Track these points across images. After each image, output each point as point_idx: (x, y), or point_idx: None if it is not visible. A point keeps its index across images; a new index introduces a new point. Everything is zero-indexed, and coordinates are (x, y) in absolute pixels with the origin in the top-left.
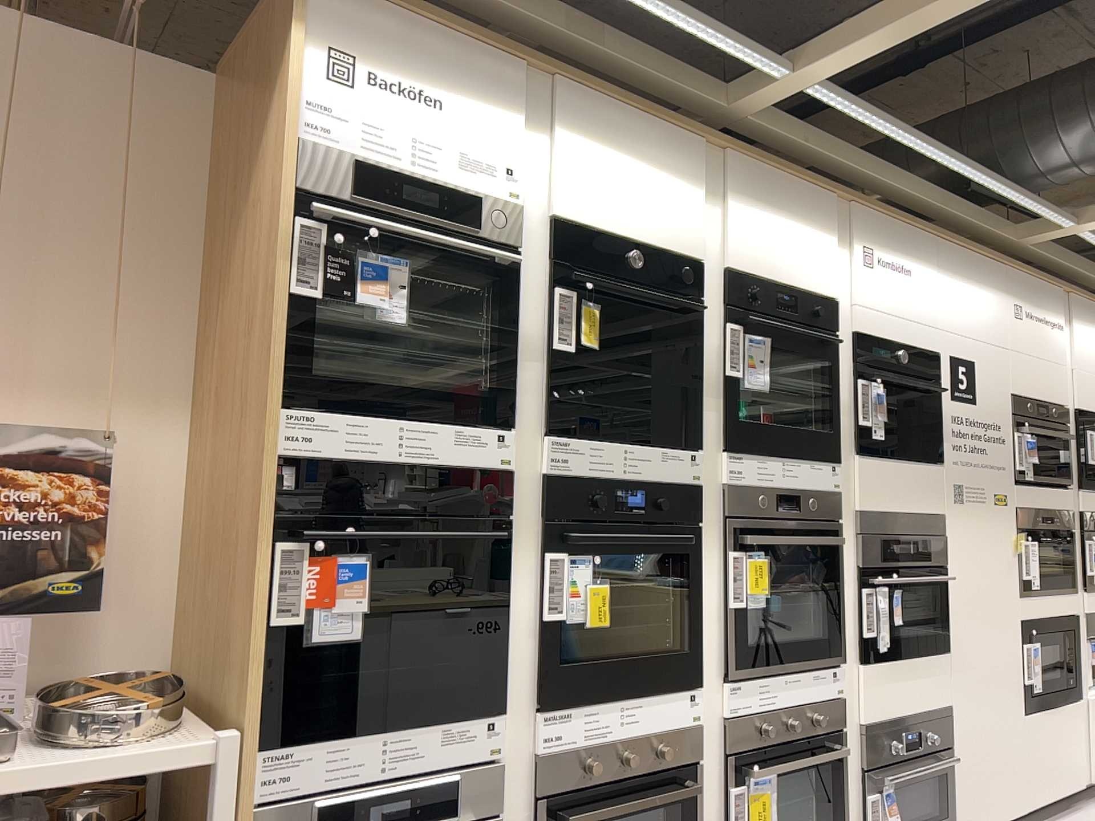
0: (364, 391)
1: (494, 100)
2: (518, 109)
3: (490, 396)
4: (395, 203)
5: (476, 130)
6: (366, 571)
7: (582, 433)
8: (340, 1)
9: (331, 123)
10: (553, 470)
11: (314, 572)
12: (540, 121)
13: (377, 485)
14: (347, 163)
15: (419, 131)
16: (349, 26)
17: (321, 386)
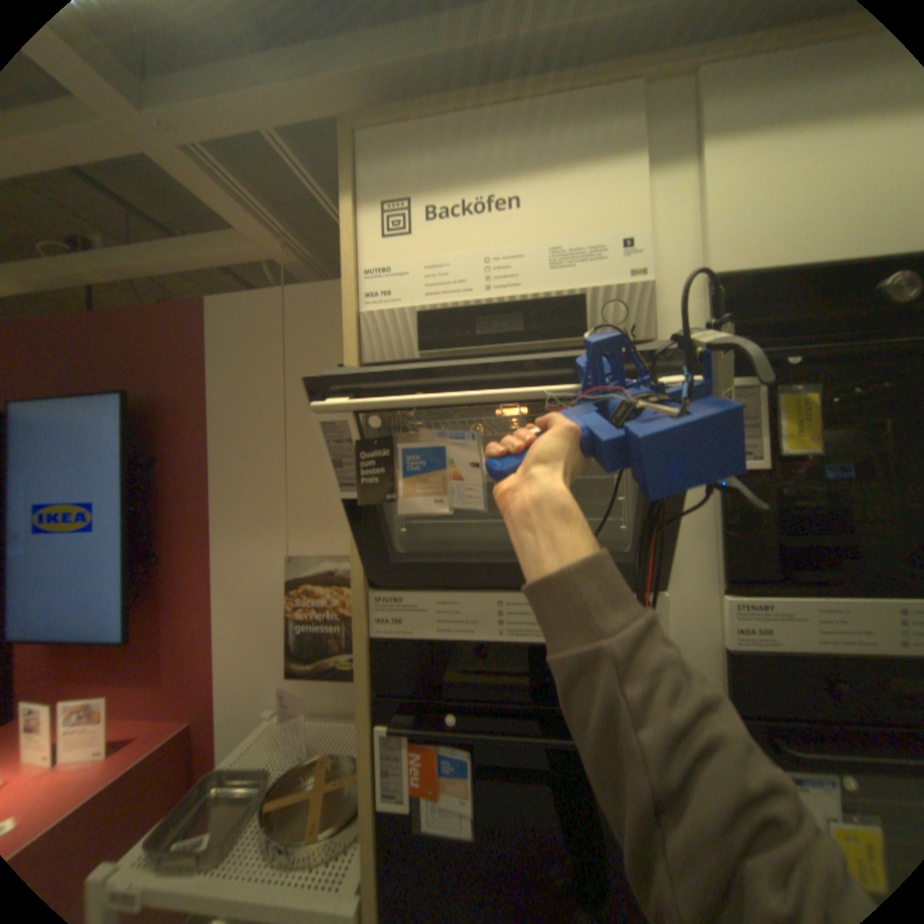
0: (451, 565)
1: (591, 152)
2: (631, 146)
3: (625, 550)
4: (464, 342)
5: (566, 207)
6: (468, 772)
7: (802, 583)
8: (380, 141)
9: (385, 280)
10: (743, 647)
11: (414, 762)
12: (675, 145)
13: (477, 670)
14: (403, 317)
15: (487, 242)
16: (393, 162)
17: (405, 564)
